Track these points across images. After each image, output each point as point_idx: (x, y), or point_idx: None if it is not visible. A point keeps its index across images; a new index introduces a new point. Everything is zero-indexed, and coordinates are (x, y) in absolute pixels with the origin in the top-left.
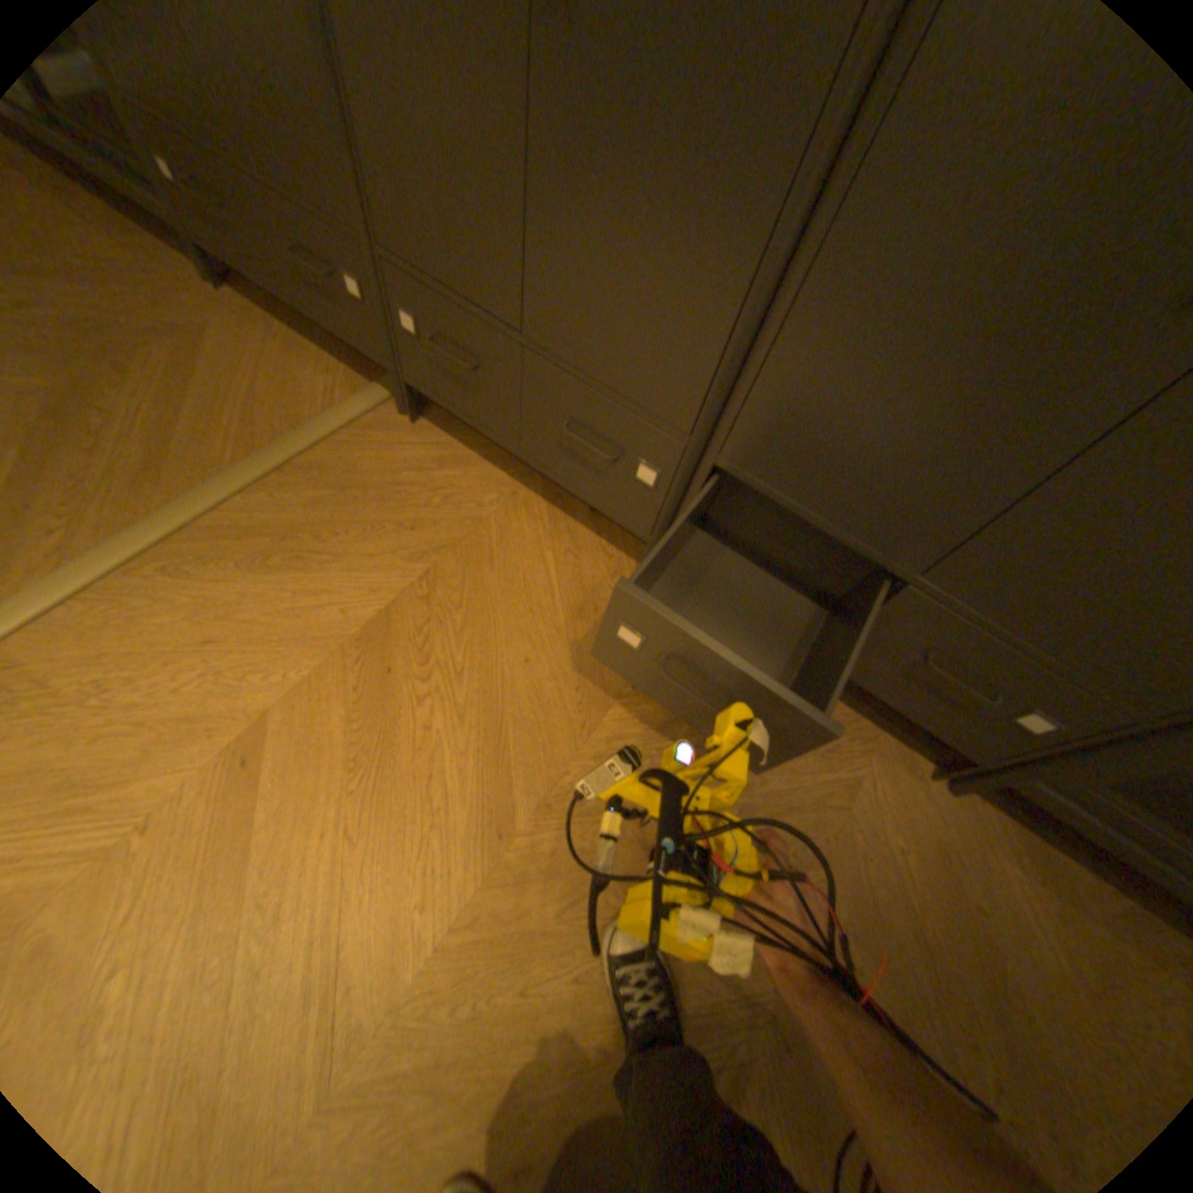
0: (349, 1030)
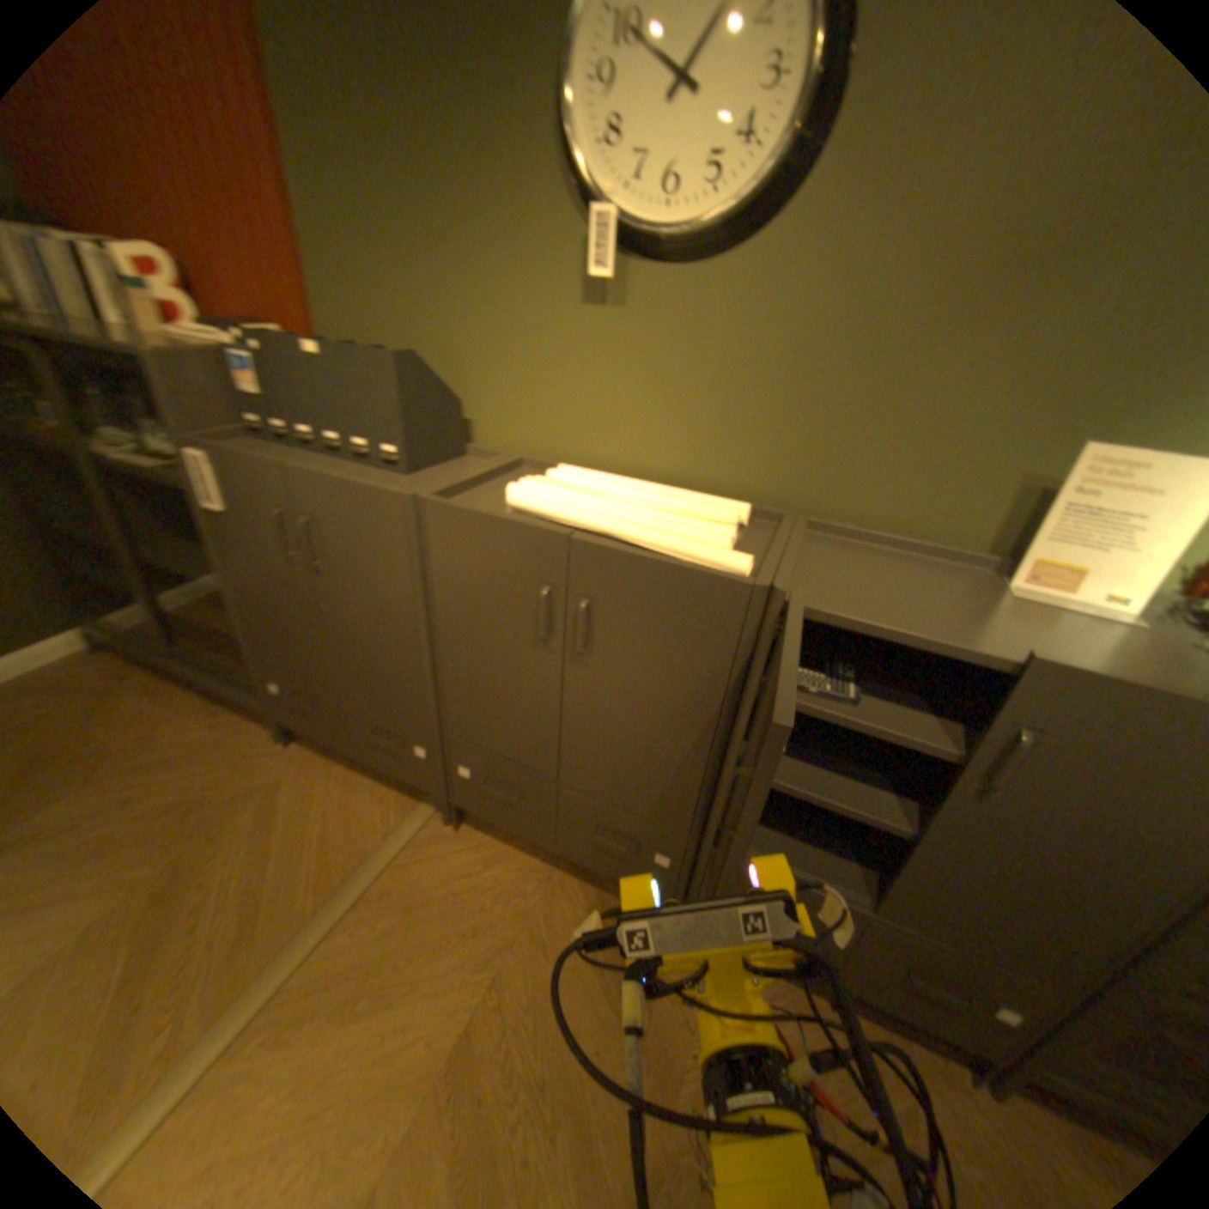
0: None
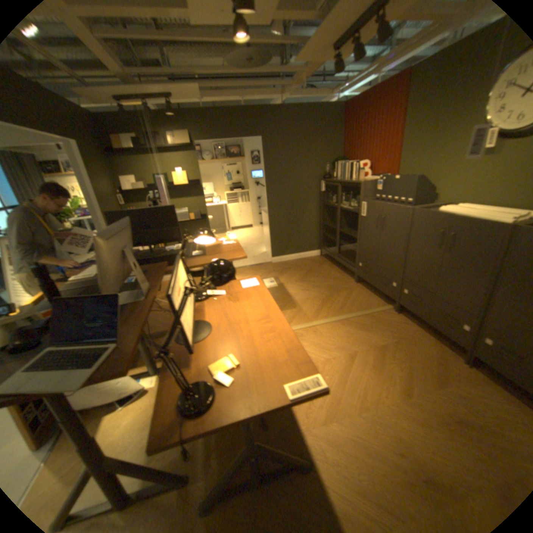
0: (366, 409)
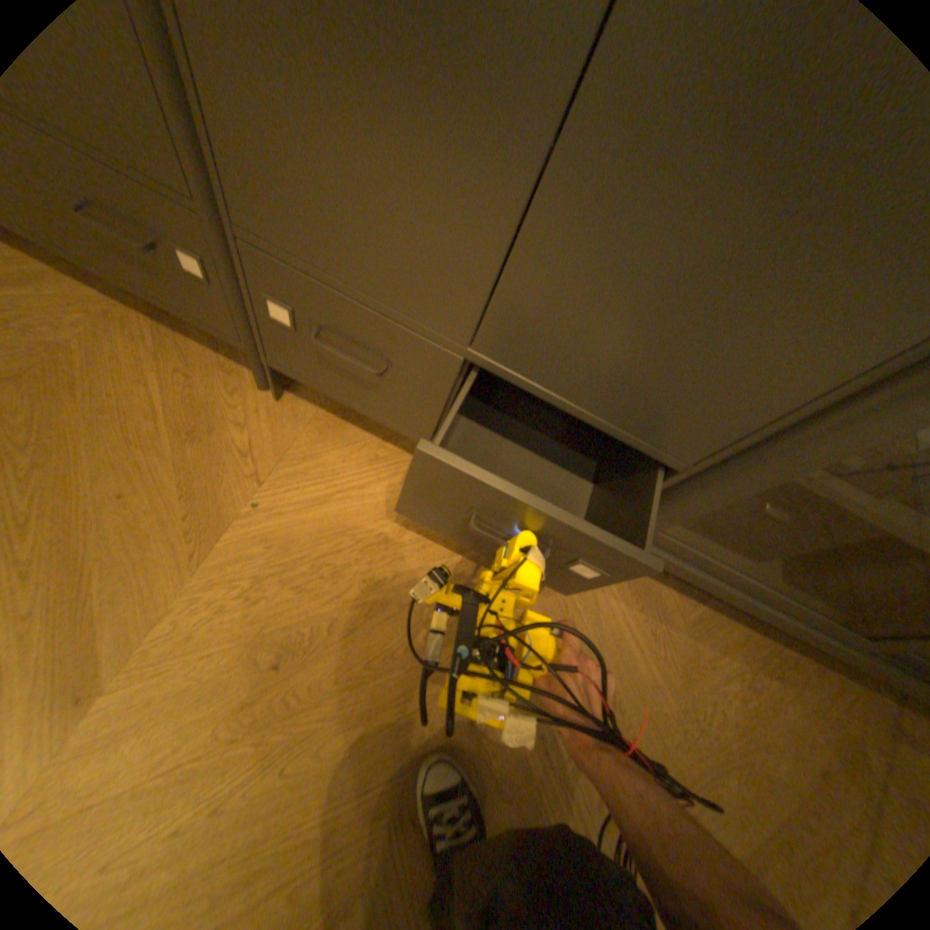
0: None
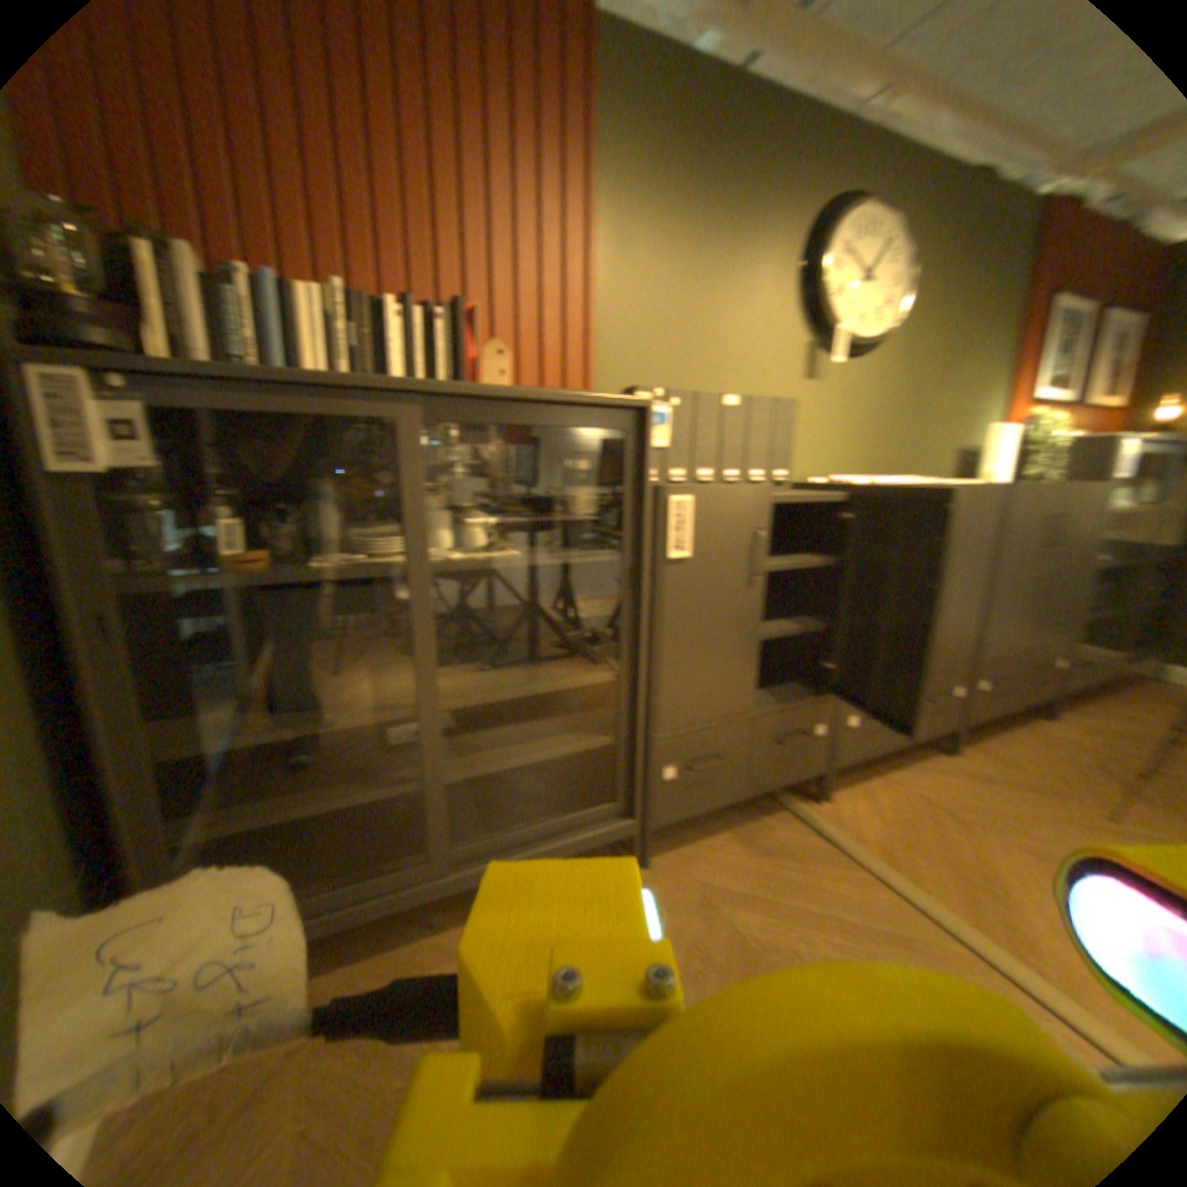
0: None
